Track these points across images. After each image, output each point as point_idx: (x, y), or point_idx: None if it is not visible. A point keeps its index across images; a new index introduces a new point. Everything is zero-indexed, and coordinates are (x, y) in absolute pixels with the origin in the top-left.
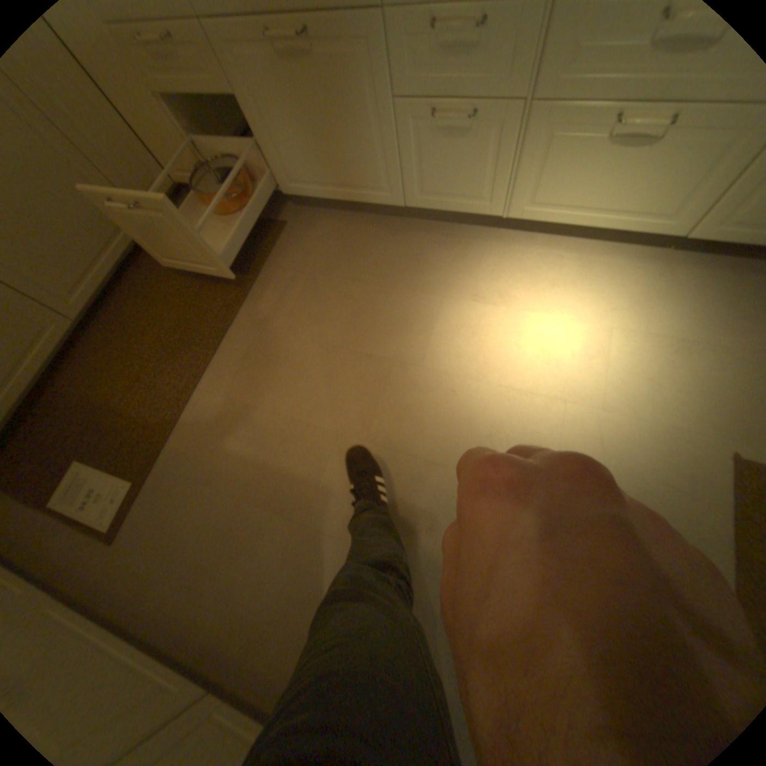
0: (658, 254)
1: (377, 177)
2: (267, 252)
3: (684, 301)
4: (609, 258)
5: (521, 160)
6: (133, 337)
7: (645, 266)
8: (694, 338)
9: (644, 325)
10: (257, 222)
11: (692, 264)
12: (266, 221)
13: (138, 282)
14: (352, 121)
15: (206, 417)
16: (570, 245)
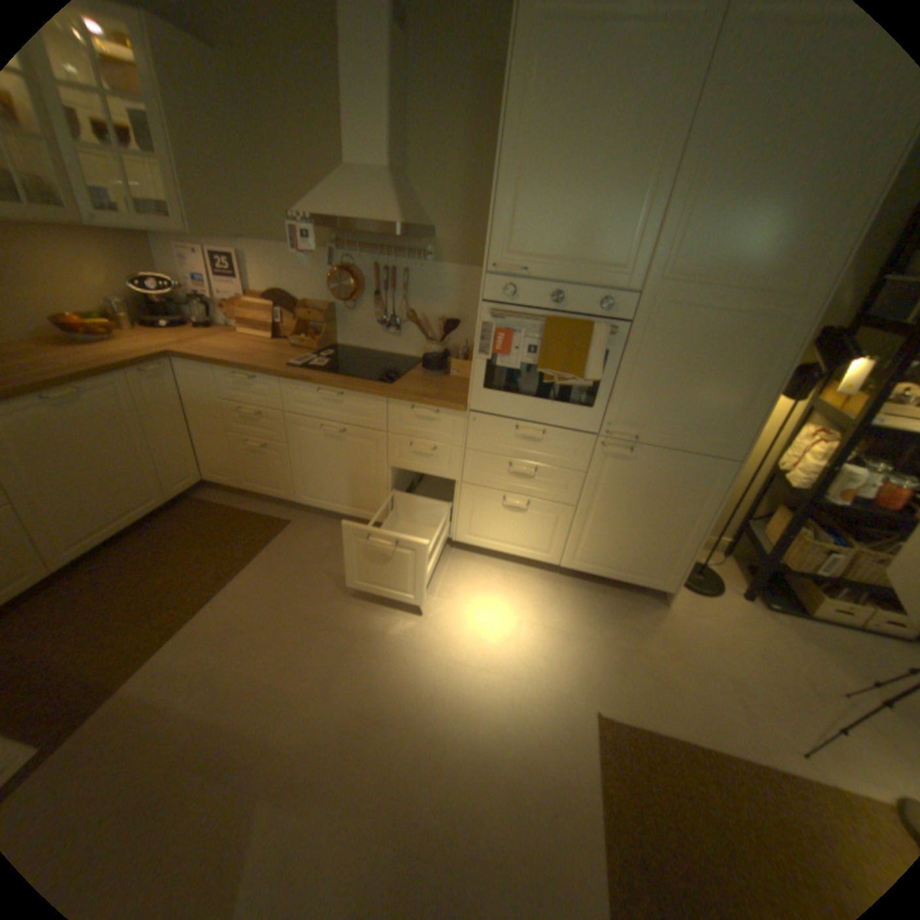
0: (548, 577)
1: (369, 503)
2: (268, 541)
3: (564, 607)
4: (520, 575)
5: (458, 509)
6: (106, 597)
7: (541, 583)
8: (570, 632)
9: (541, 621)
10: (265, 518)
11: (568, 585)
12: (273, 519)
13: (131, 550)
14: (360, 472)
15: (162, 677)
16: (496, 565)
